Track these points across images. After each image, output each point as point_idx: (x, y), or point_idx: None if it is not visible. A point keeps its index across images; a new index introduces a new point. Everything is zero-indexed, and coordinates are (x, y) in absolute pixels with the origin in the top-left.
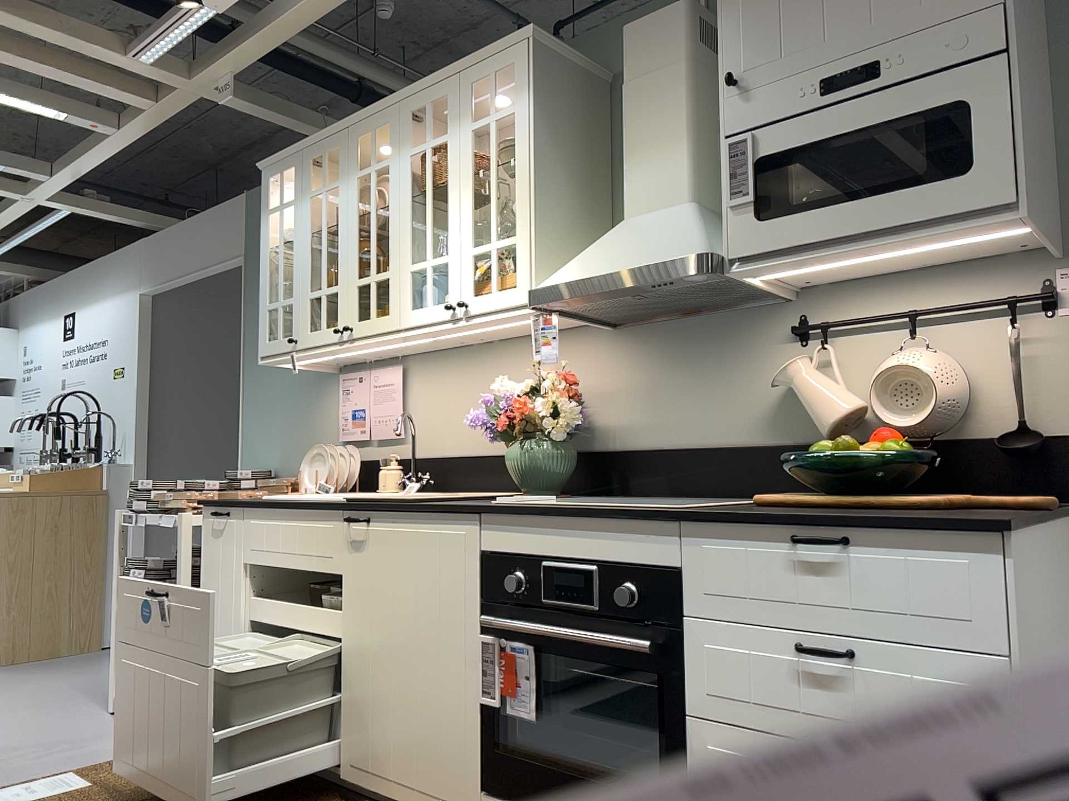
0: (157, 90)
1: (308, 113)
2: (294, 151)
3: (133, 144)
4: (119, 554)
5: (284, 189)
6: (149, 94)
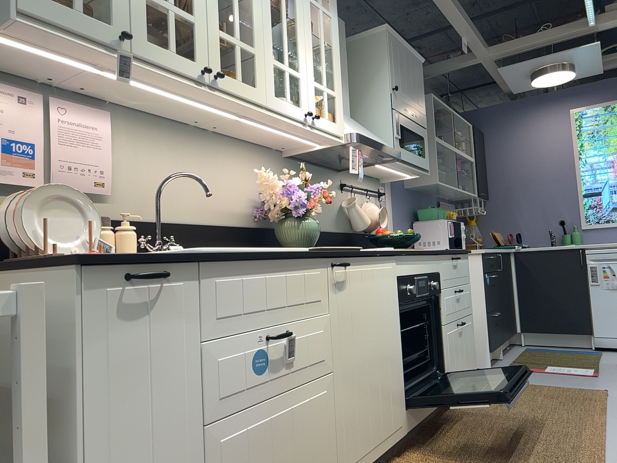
0: None
1: None
2: None
3: None
4: None
5: None
6: None
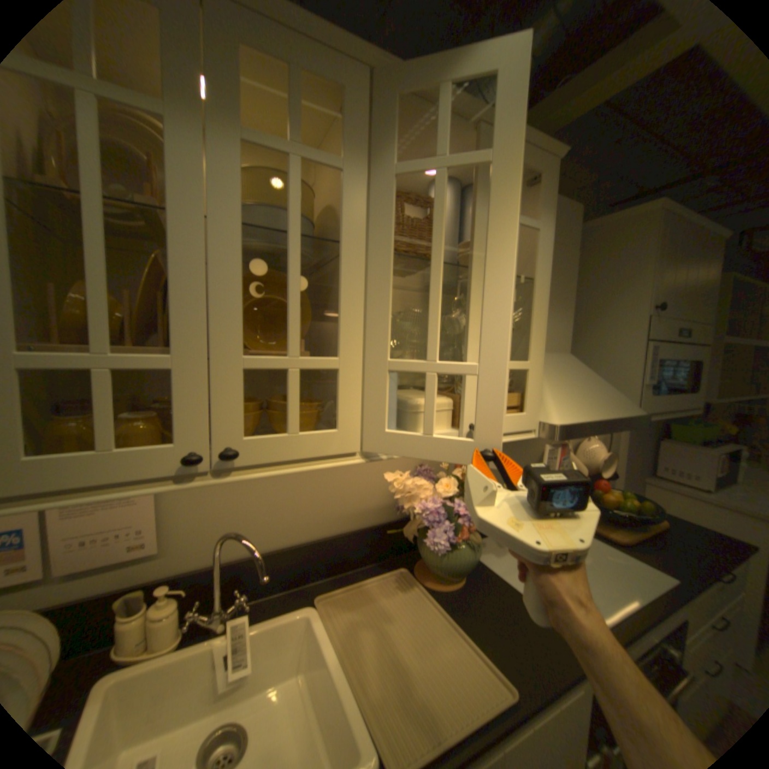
0: None
1: None
2: None
3: None
4: None
5: None
6: None
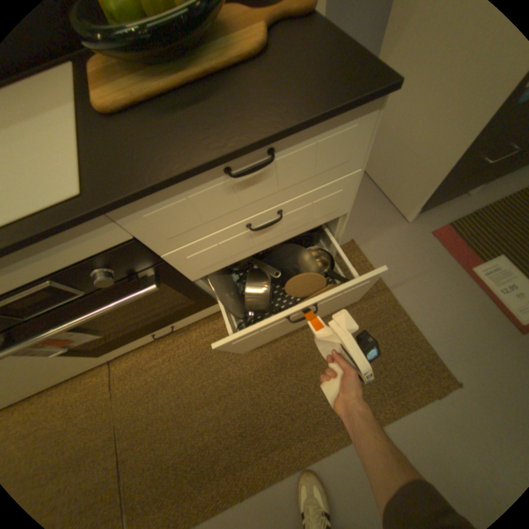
0: None
1: None
2: None
3: None
4: None
5: None
6: None
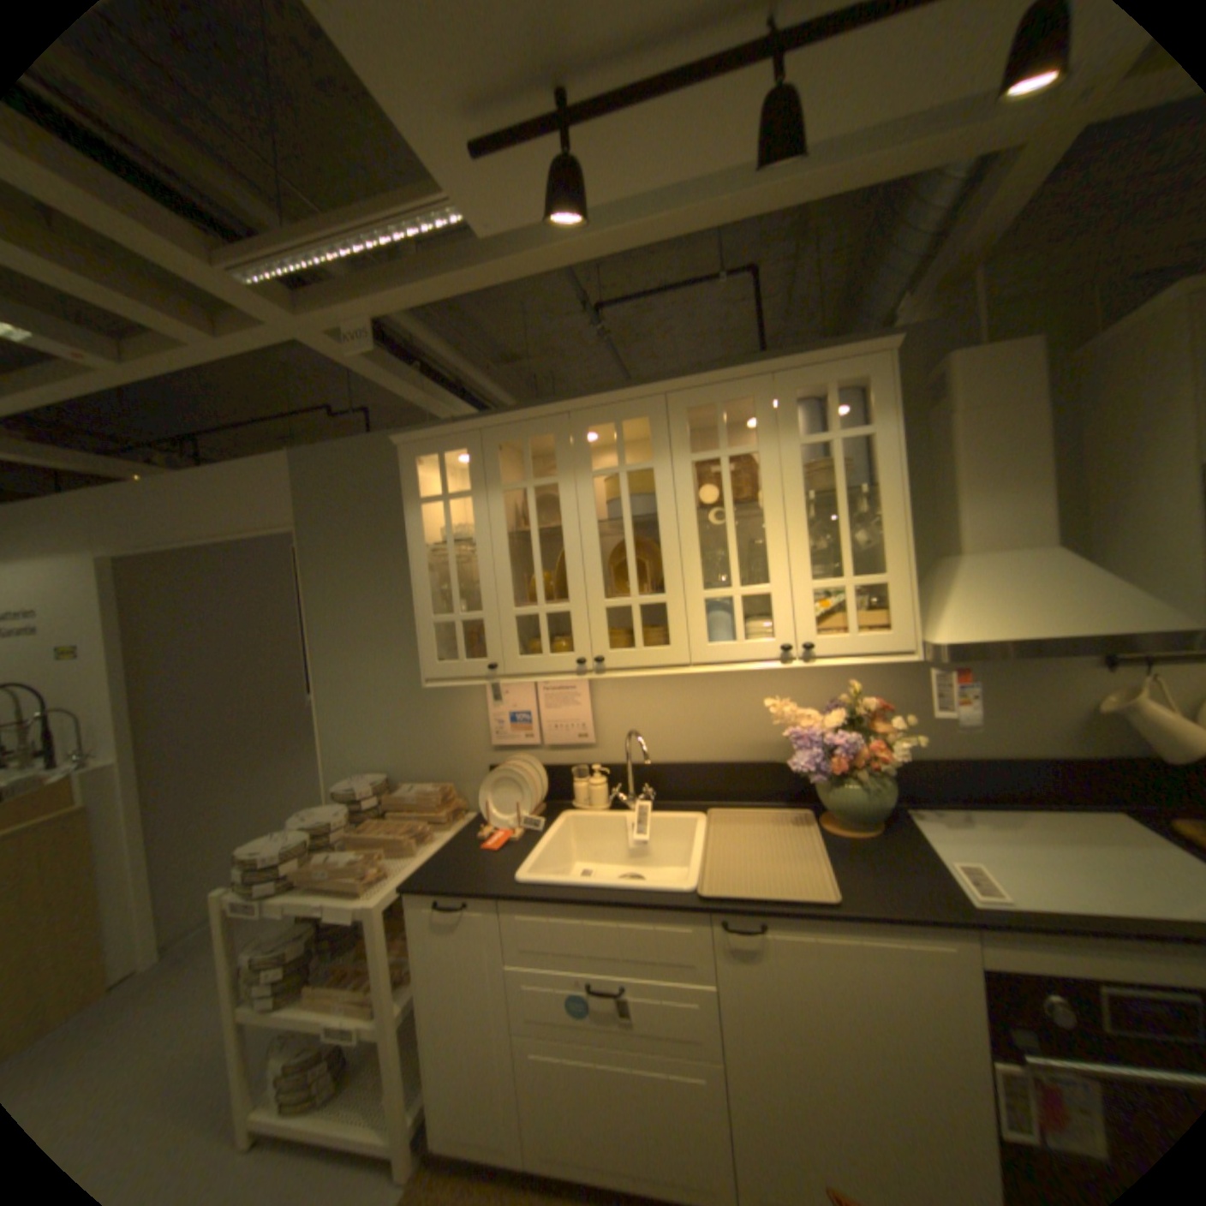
0: (208, 313)
1: (407, 366)
2: (463, 427)
3: (132, 381)
4: (223, 952)
5: (445, 473)
6: (197, 317)
